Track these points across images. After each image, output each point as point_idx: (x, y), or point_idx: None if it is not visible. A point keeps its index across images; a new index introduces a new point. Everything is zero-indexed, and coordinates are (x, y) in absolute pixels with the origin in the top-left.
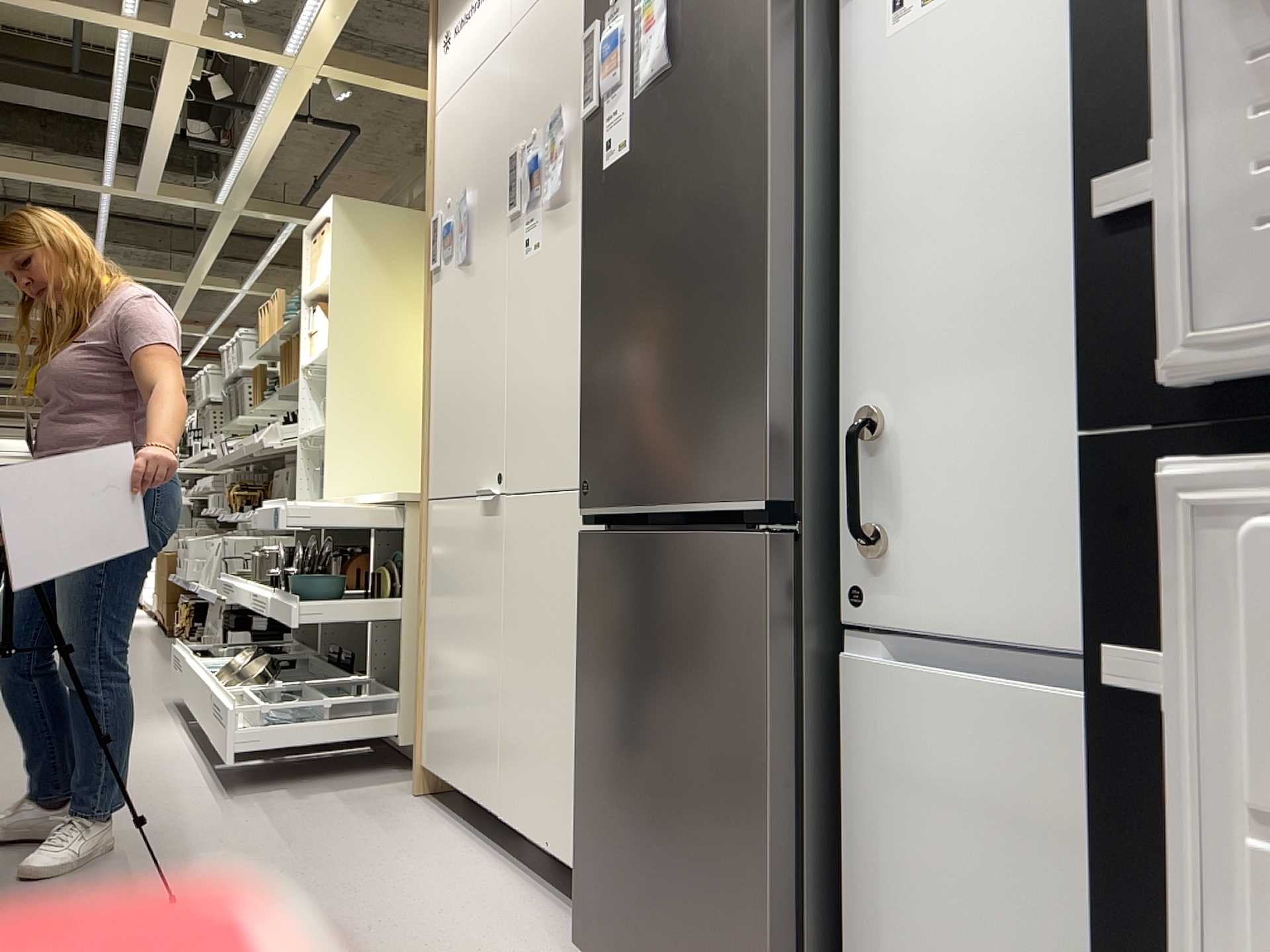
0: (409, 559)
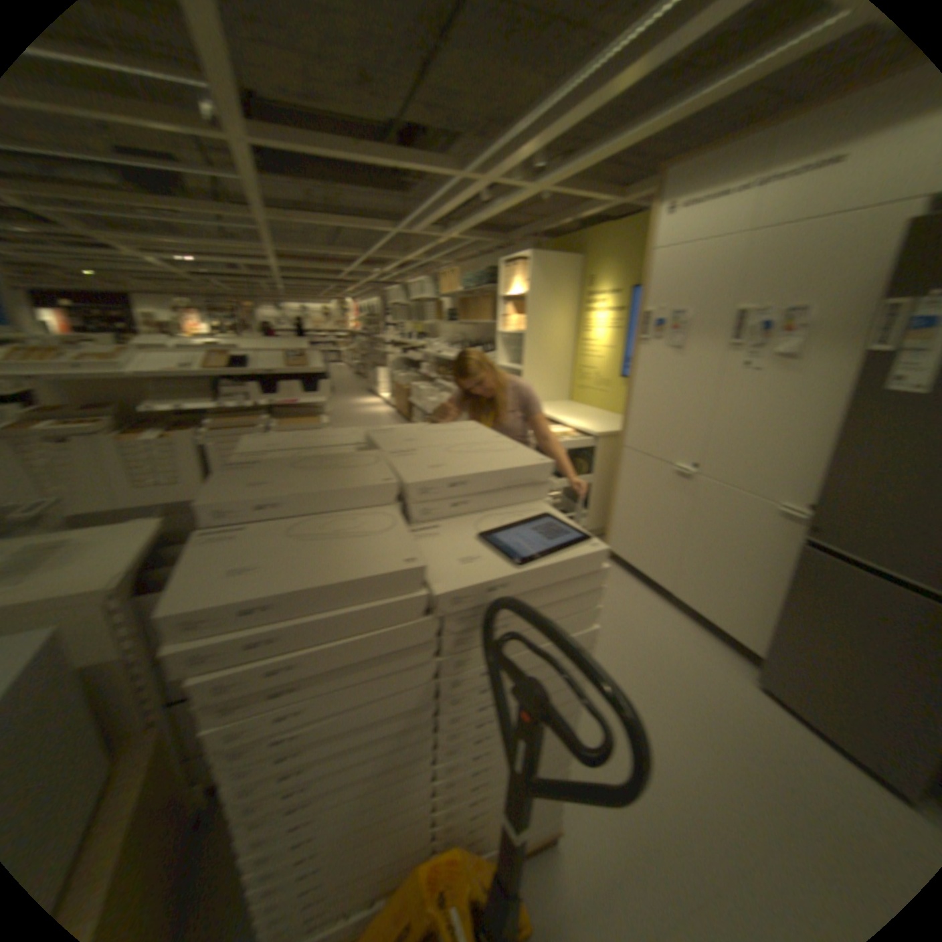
0: (596, 460)
